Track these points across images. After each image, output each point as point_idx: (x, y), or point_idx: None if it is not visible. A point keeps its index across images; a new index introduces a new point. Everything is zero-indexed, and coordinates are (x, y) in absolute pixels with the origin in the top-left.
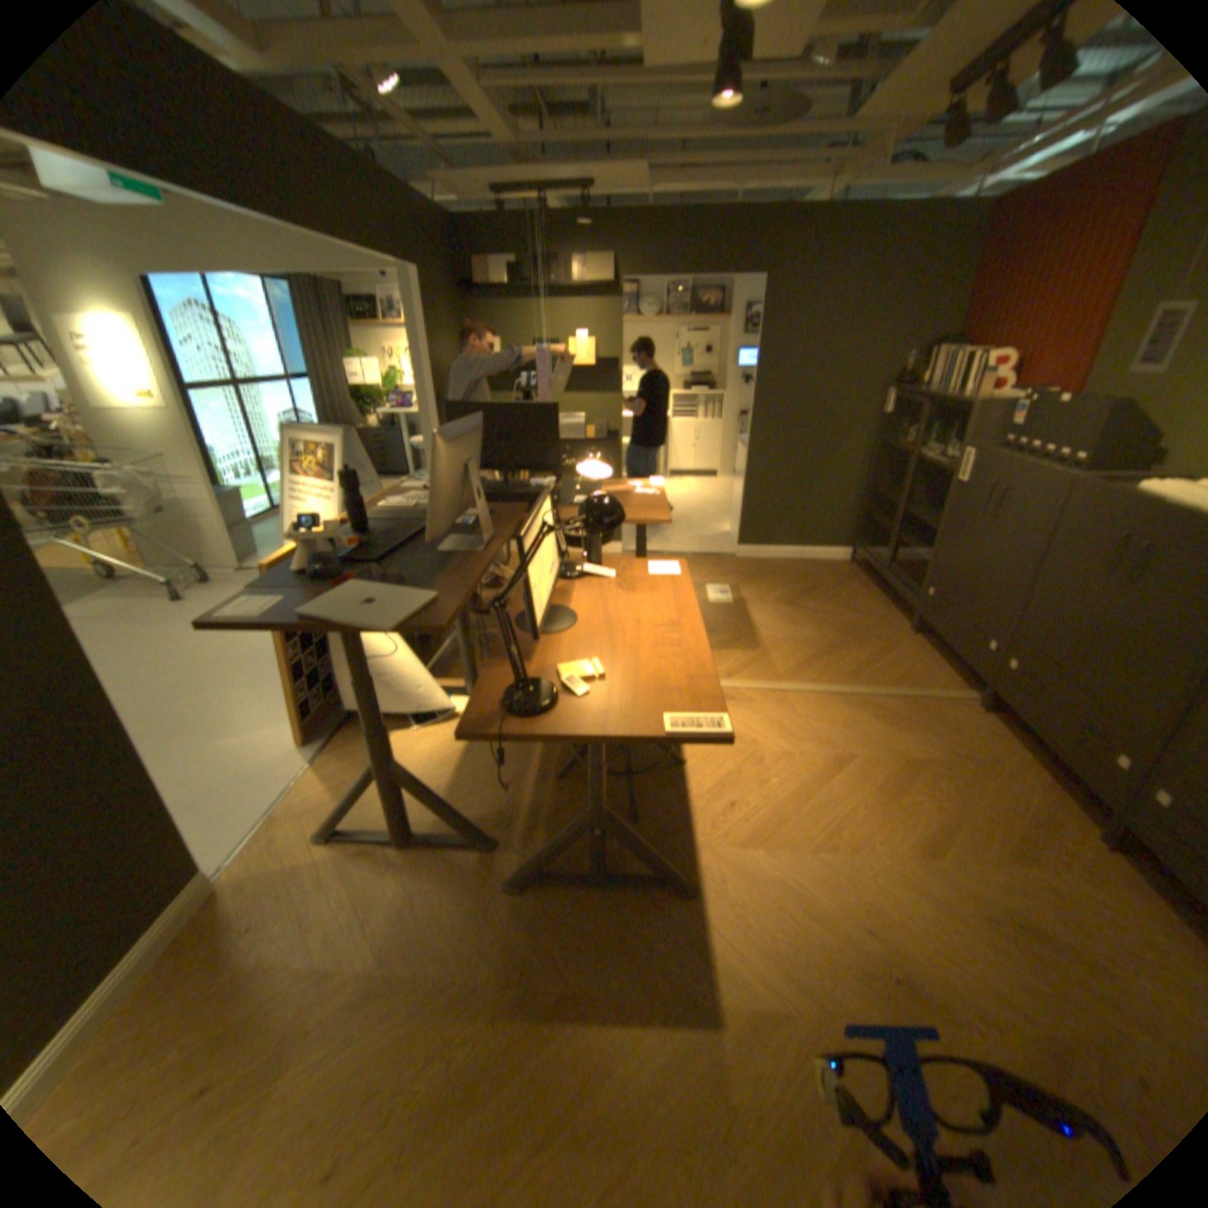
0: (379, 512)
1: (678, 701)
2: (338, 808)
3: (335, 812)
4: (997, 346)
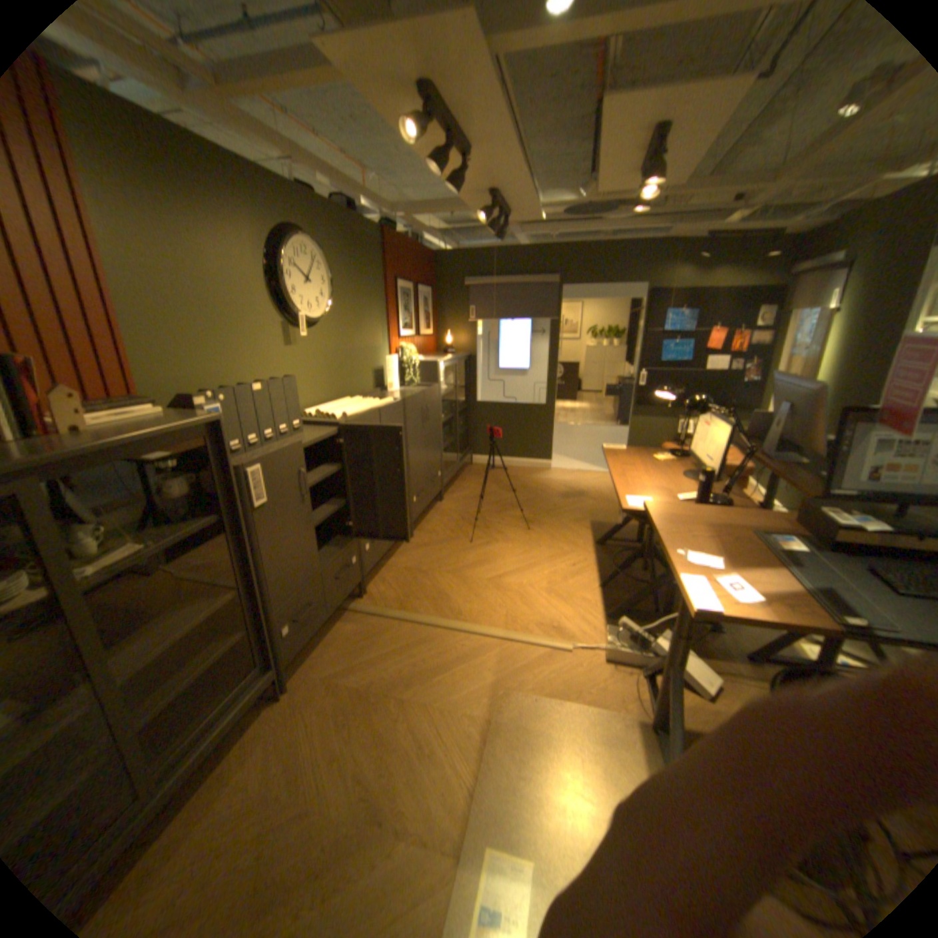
0: None
1: (621, 452)
2: None
3: None
4: None
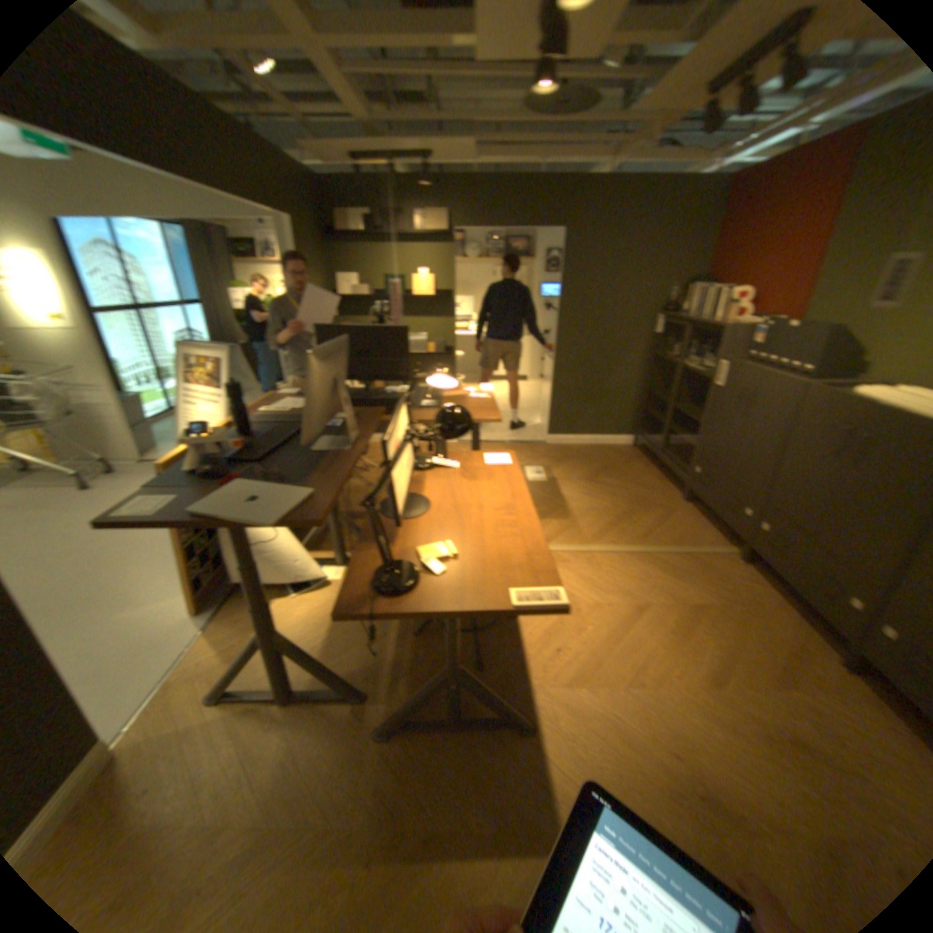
0: (258, 416)
1: (519, 576)
2: (224, 674)
3: (222, 678)
4: (736, 283)
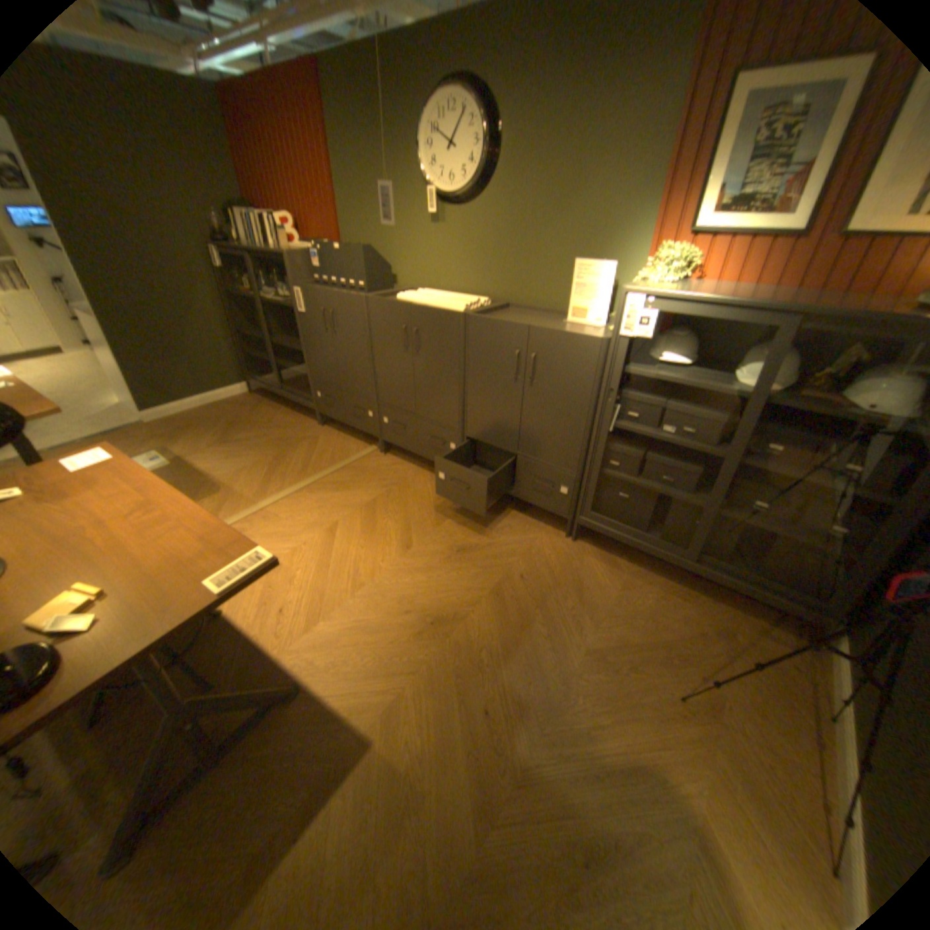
0: None
1: (206, 562)
2: None
3: None
4: (274, 210)
